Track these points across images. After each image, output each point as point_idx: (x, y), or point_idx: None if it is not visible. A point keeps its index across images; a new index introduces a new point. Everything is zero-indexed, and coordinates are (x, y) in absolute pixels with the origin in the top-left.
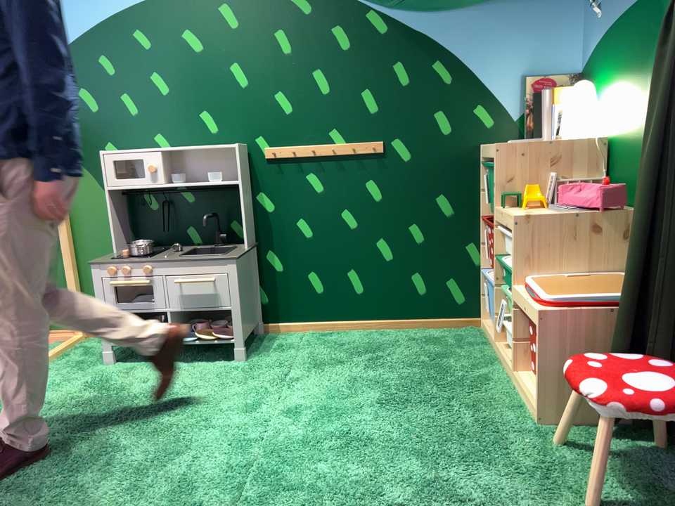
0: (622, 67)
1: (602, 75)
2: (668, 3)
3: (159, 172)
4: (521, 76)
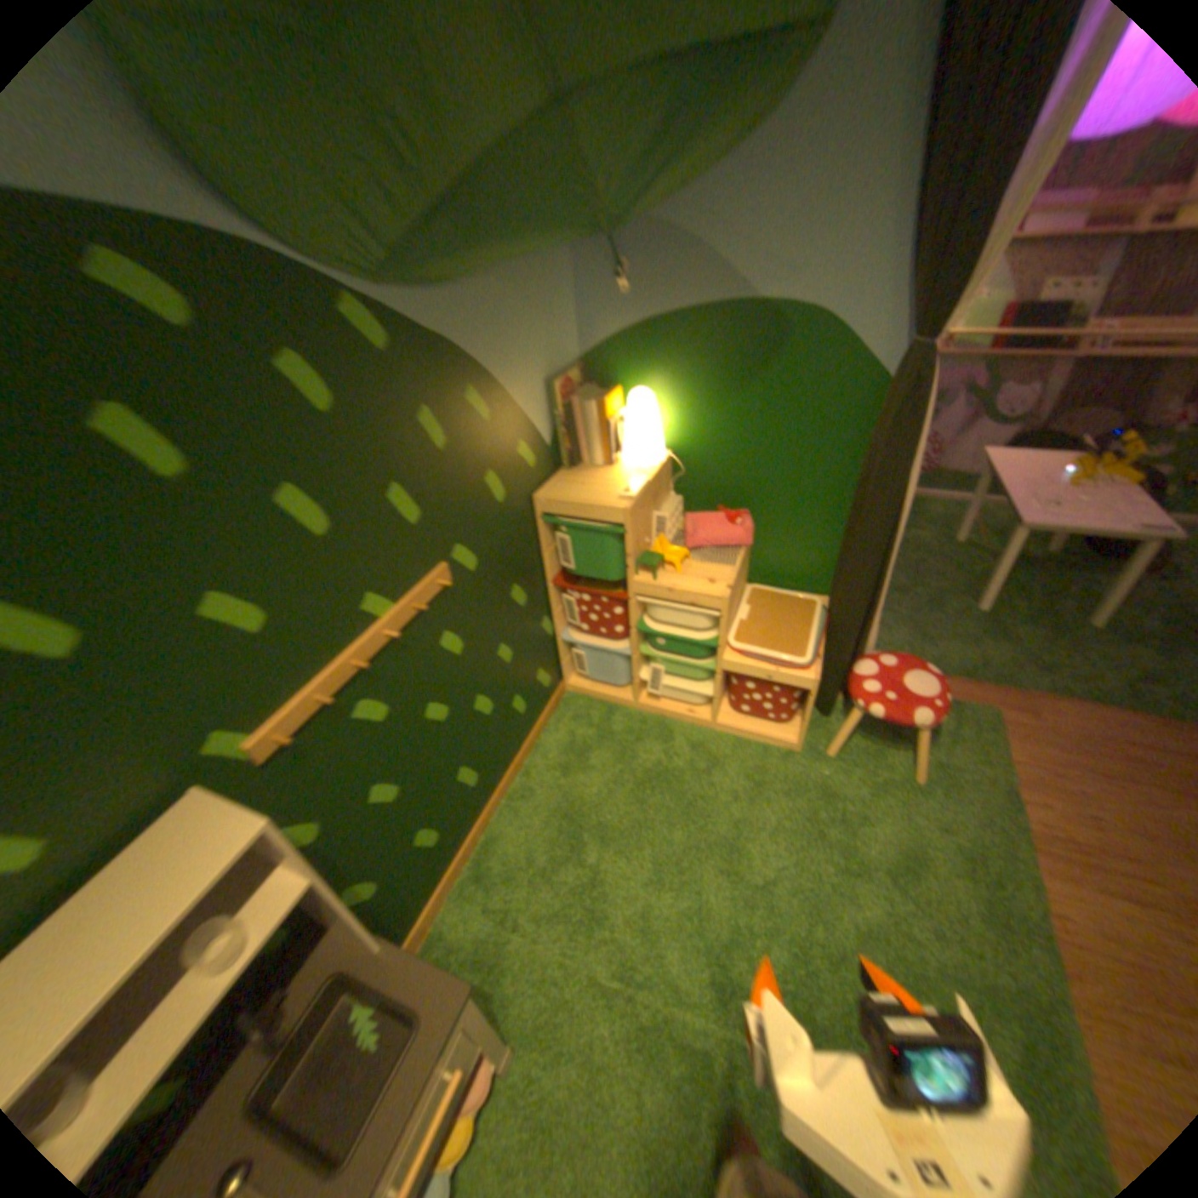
0: (696, 377)
1: (642, 375)
2: (796, 325)
3: None
4: (546, 382)
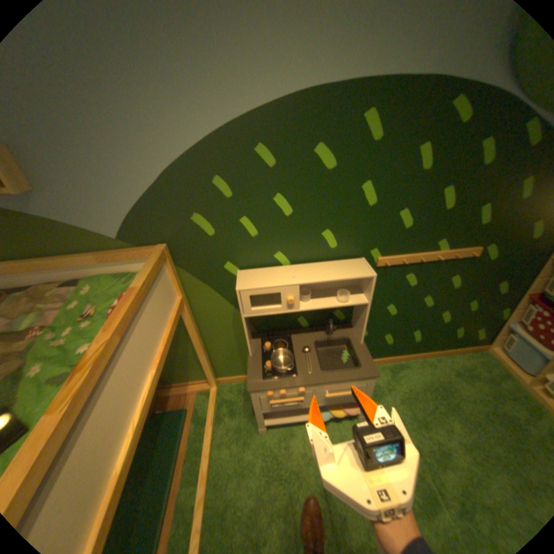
0: None
1: None
2: None
3: (296, 301)
4: None
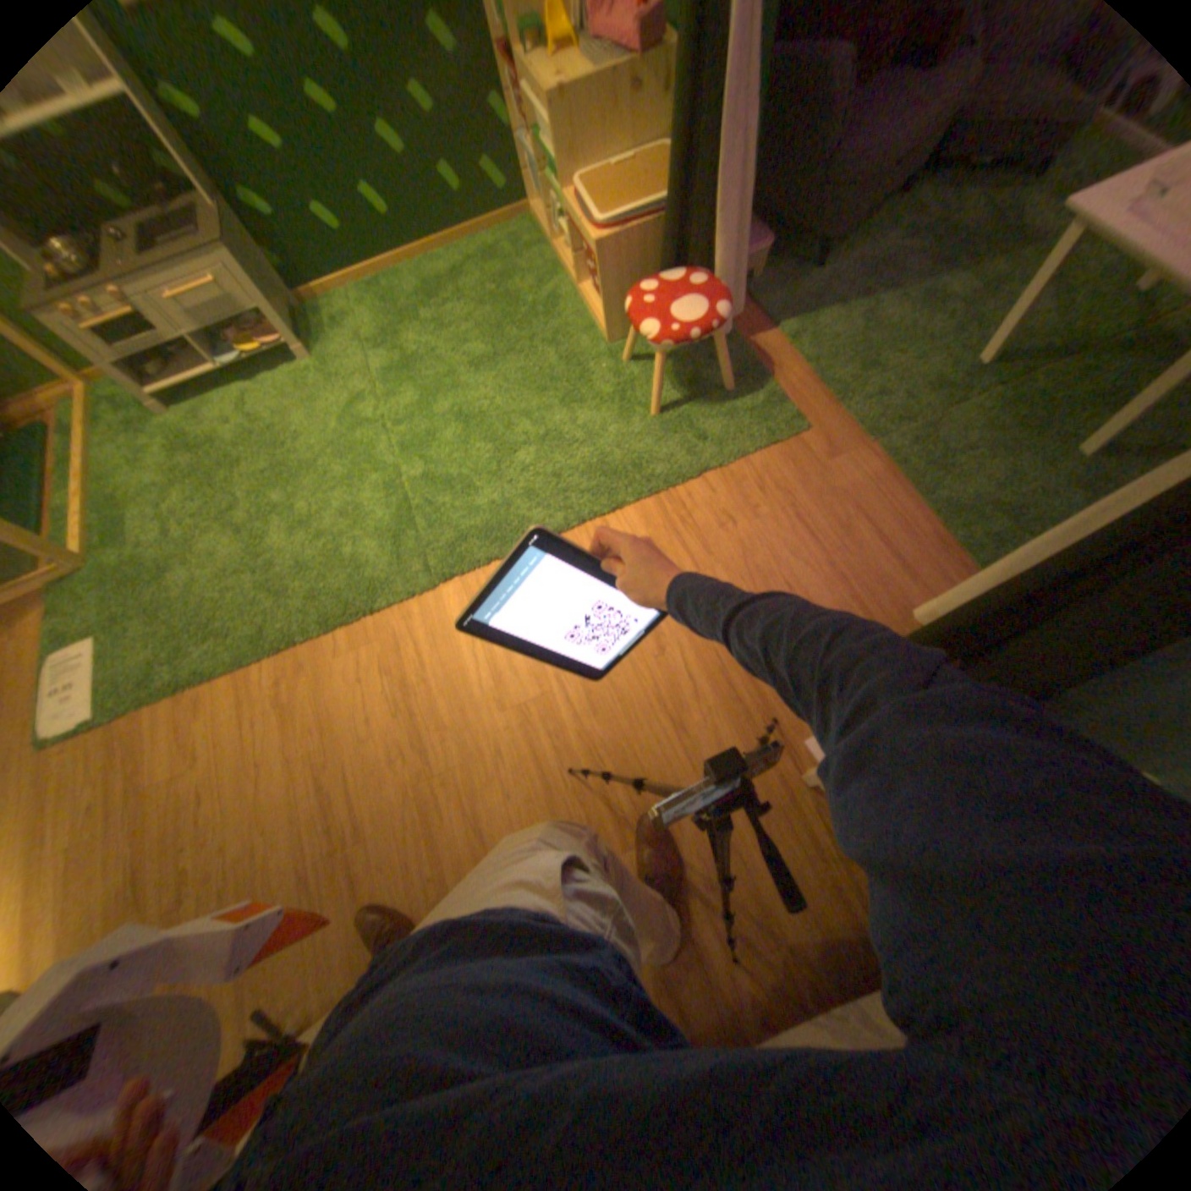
0: None
1: None
2: None
3: None
4: None
